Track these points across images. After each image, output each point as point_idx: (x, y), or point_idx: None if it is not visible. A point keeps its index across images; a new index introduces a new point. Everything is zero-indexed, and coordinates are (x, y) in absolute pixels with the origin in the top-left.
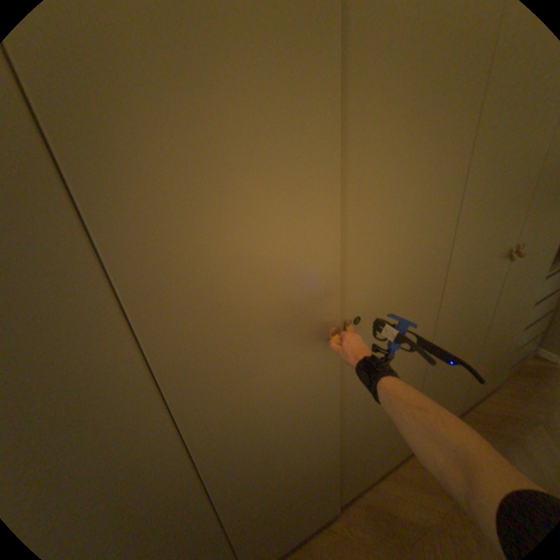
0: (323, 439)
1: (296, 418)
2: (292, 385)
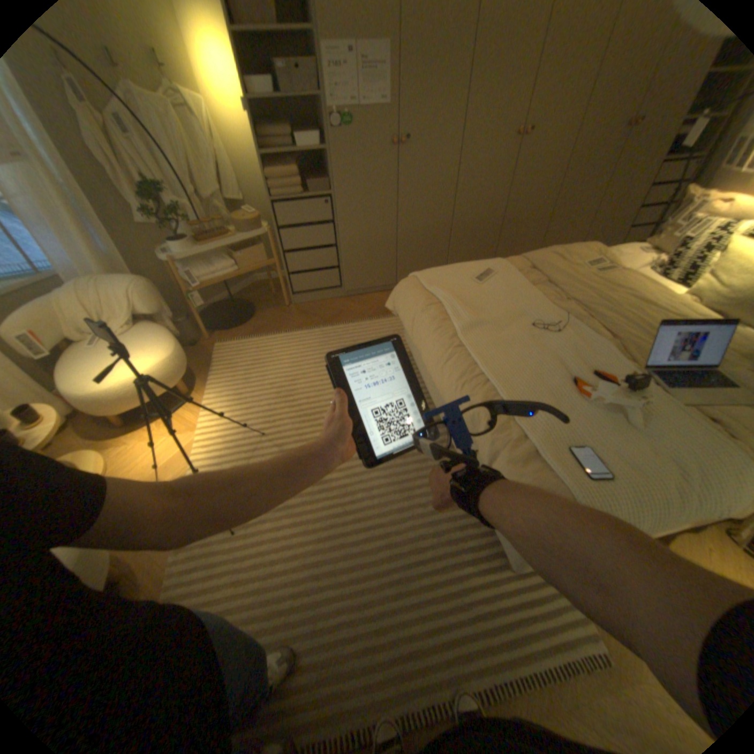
0: (498, 199)
1: (493, 174)
2: (497, 152)
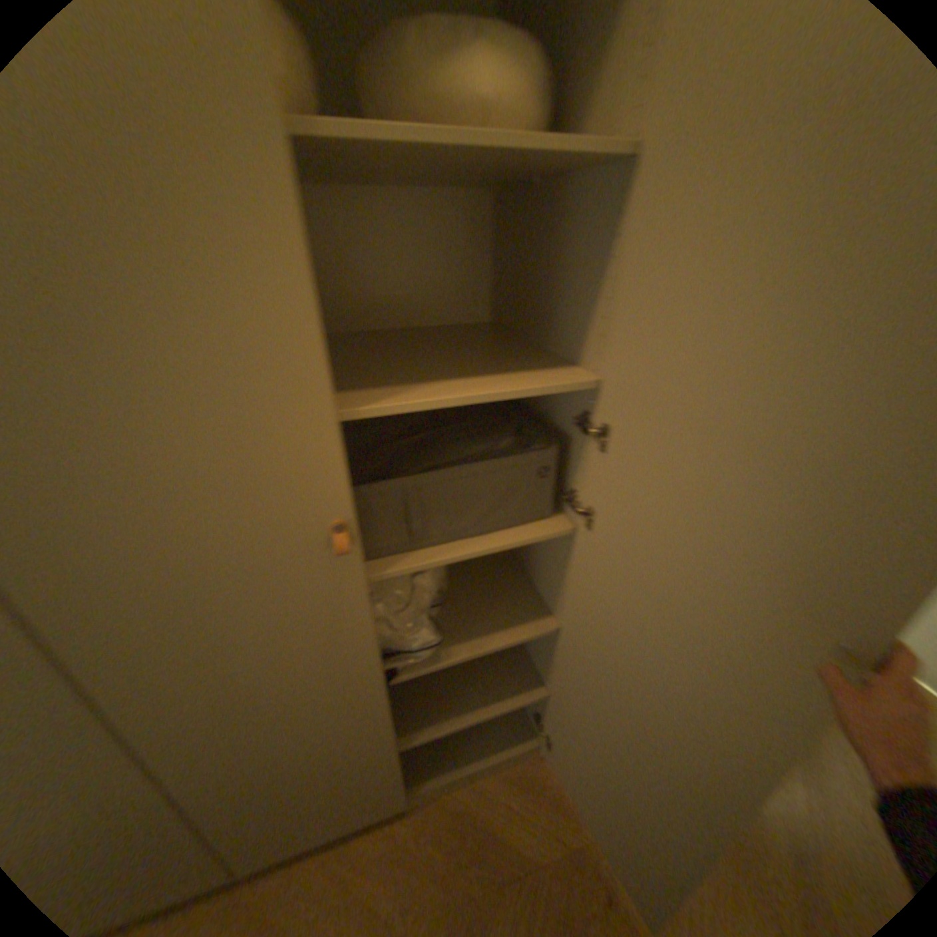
0: (351, 701)
1: (284, 660)
2: (265, 607)
